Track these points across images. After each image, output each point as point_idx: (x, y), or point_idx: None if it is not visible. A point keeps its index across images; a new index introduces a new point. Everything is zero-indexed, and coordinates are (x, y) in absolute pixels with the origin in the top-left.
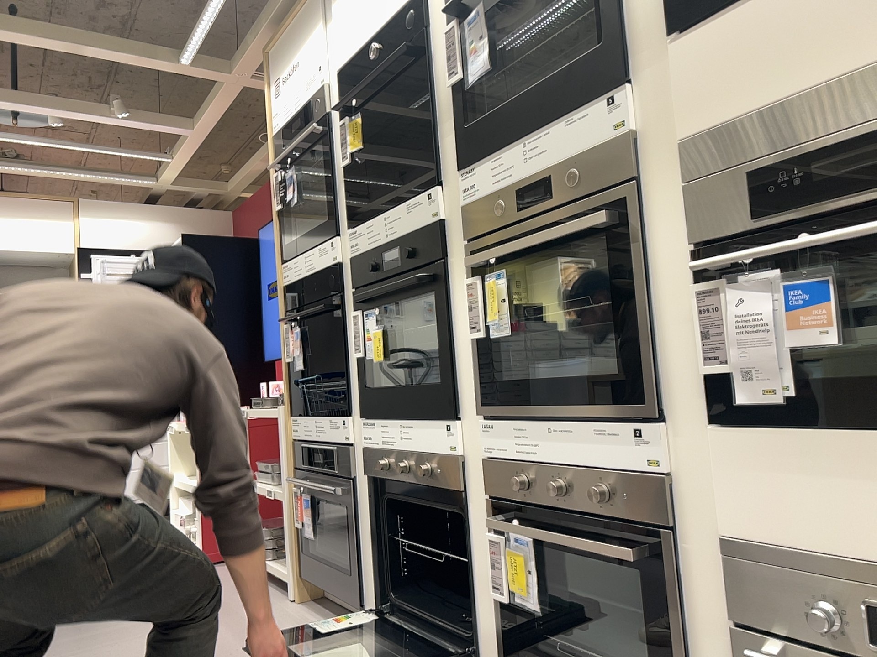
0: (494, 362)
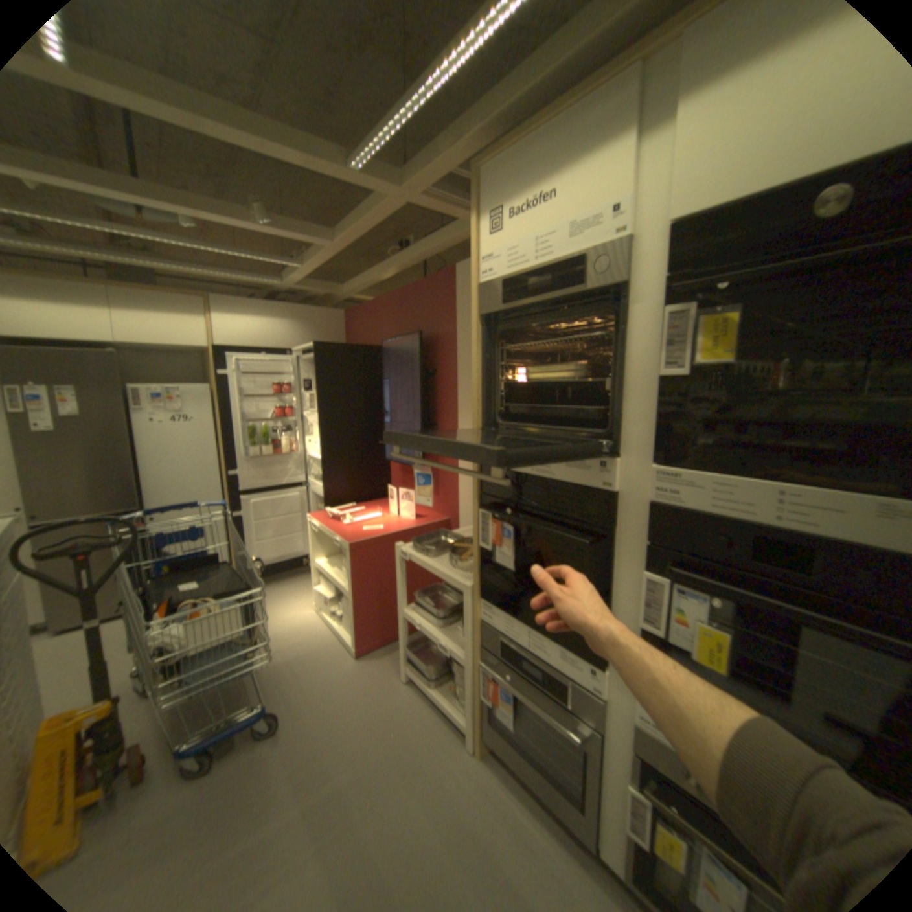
0: None
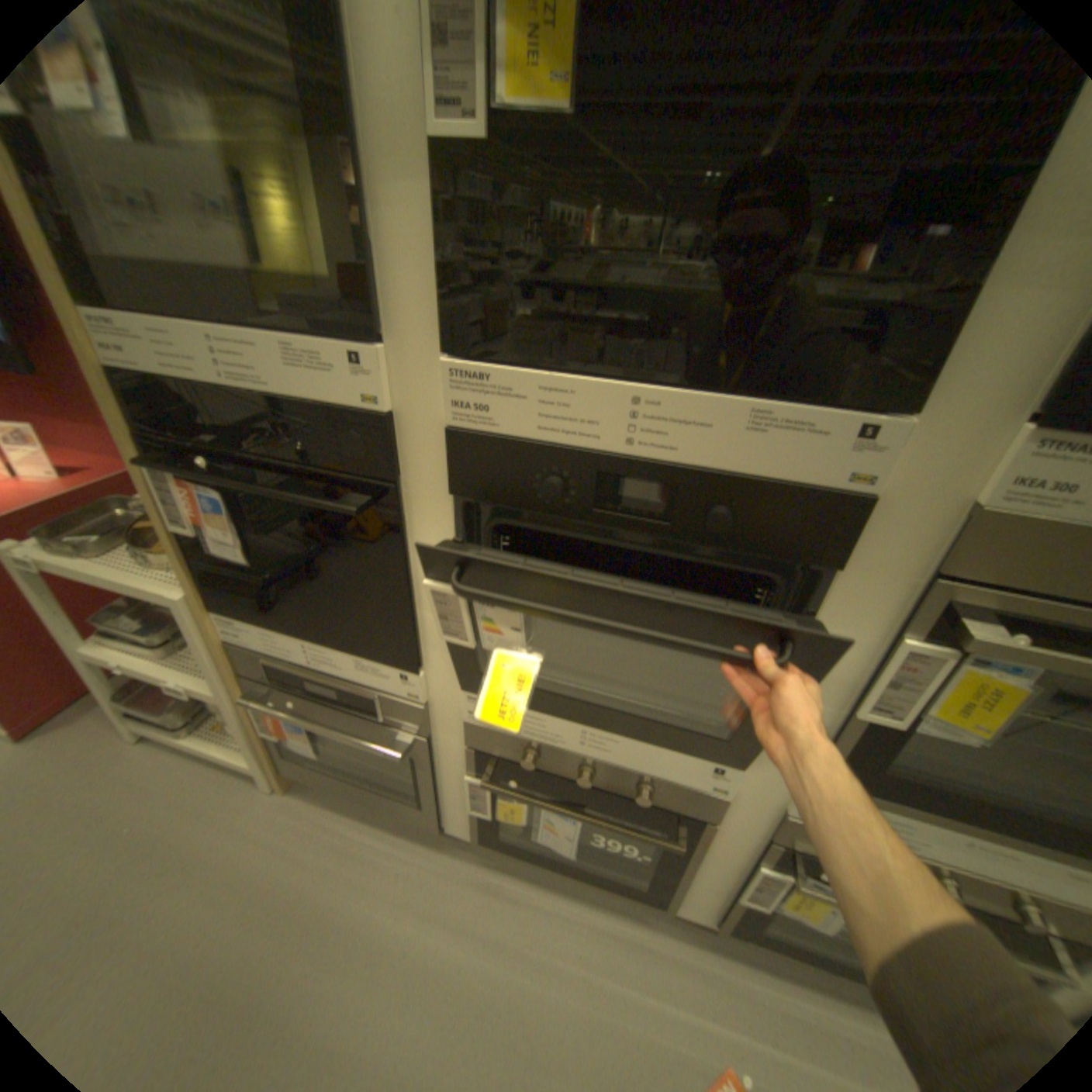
0: (896, 753)
